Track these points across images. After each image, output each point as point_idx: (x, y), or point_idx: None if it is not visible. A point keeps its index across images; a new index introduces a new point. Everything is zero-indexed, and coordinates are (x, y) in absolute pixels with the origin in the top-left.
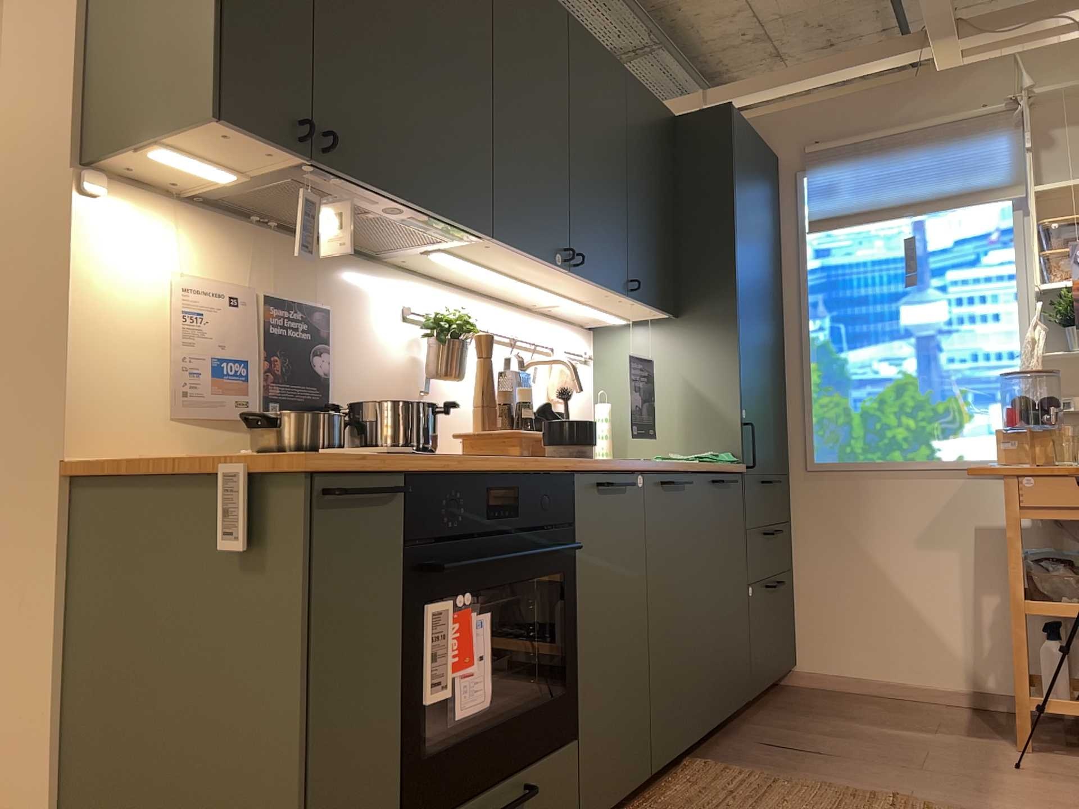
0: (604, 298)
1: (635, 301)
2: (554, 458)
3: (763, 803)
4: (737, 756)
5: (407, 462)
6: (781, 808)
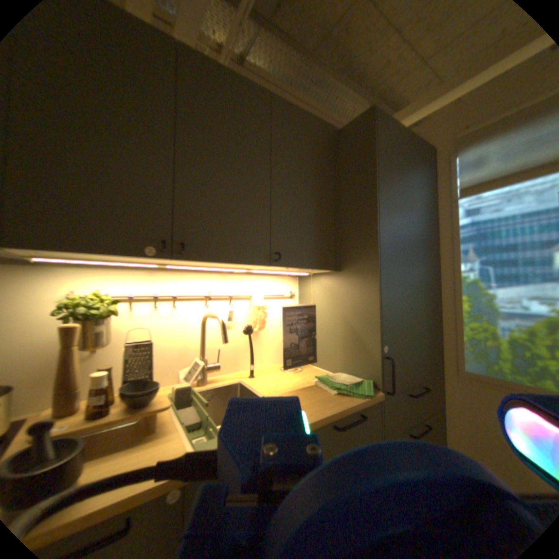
0: (258, 267)
1: (285, 267)
2: None
3: None
4: None
5: None
6: None
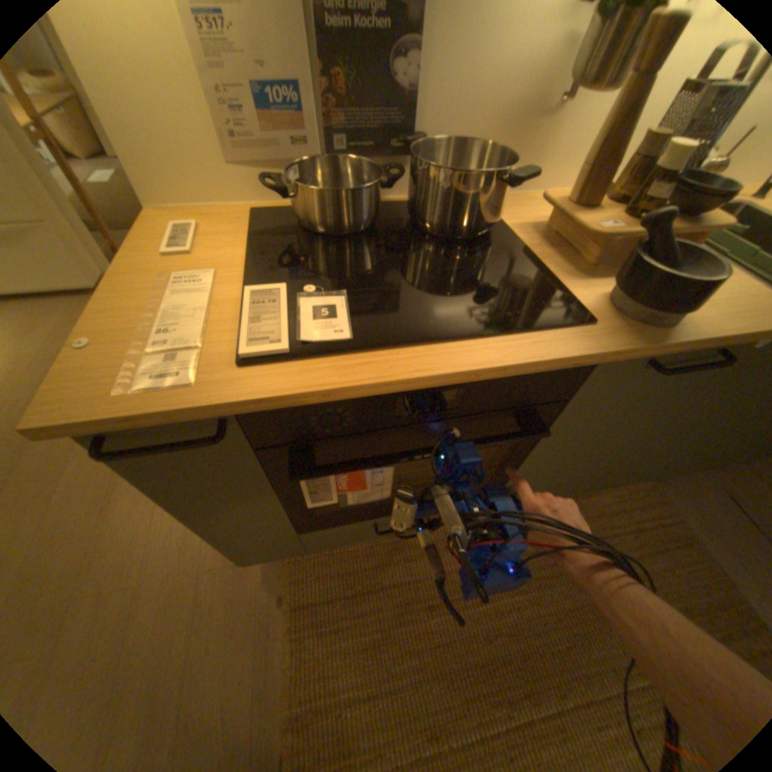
0: None
1: None
2: (585, 329)
3: (651, 561)
4: (690, 495)
5: (220, 411)
6: (659, 577)
